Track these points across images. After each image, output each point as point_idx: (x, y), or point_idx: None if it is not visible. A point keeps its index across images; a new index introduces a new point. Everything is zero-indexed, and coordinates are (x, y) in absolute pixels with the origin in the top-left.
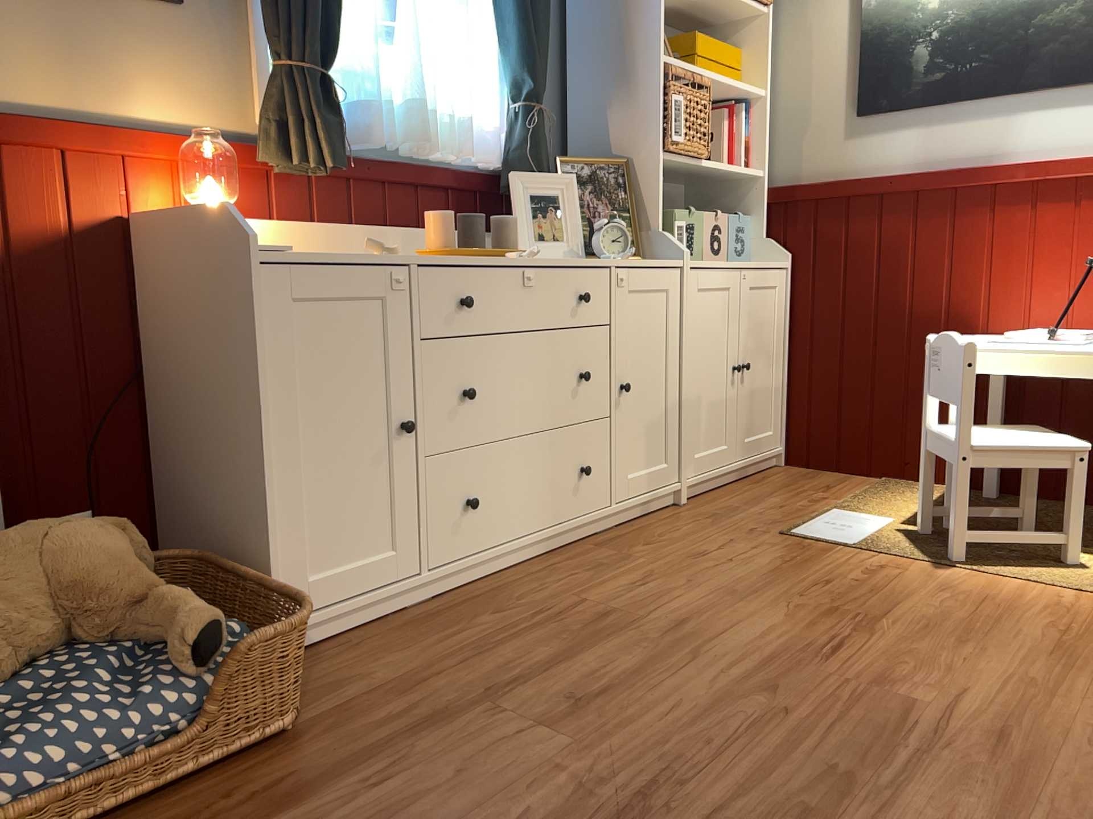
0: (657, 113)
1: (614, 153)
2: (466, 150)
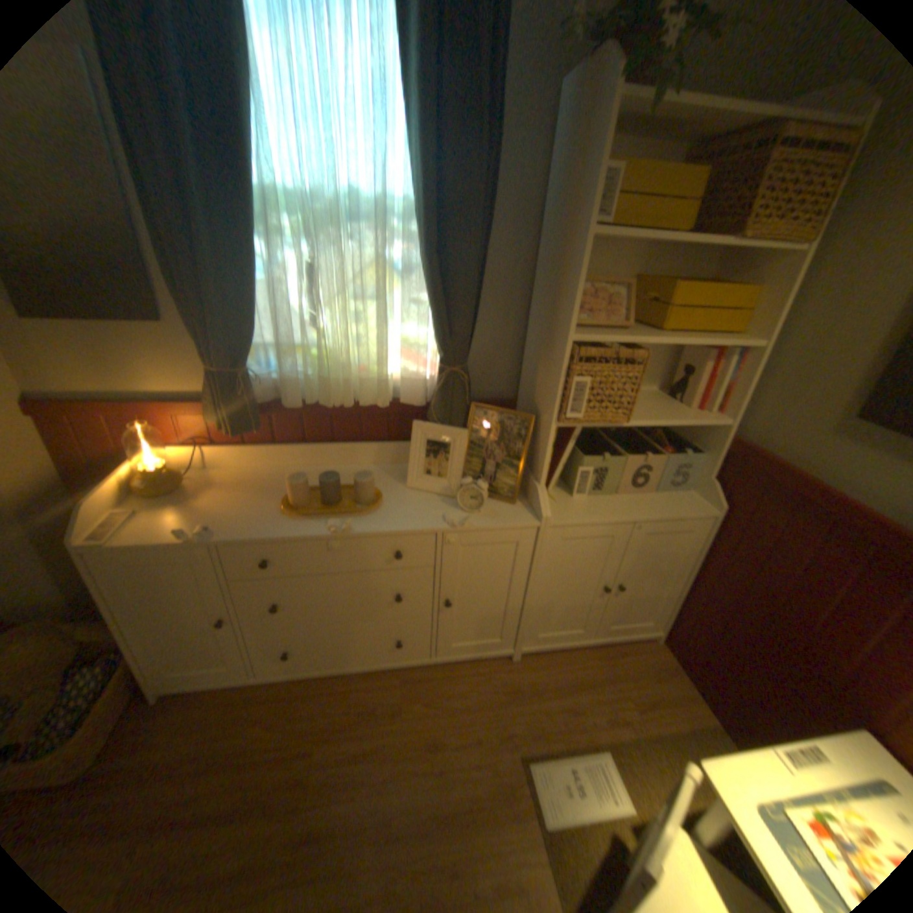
0: (557, 389)
1: (535, 402)
2: (379, 403)
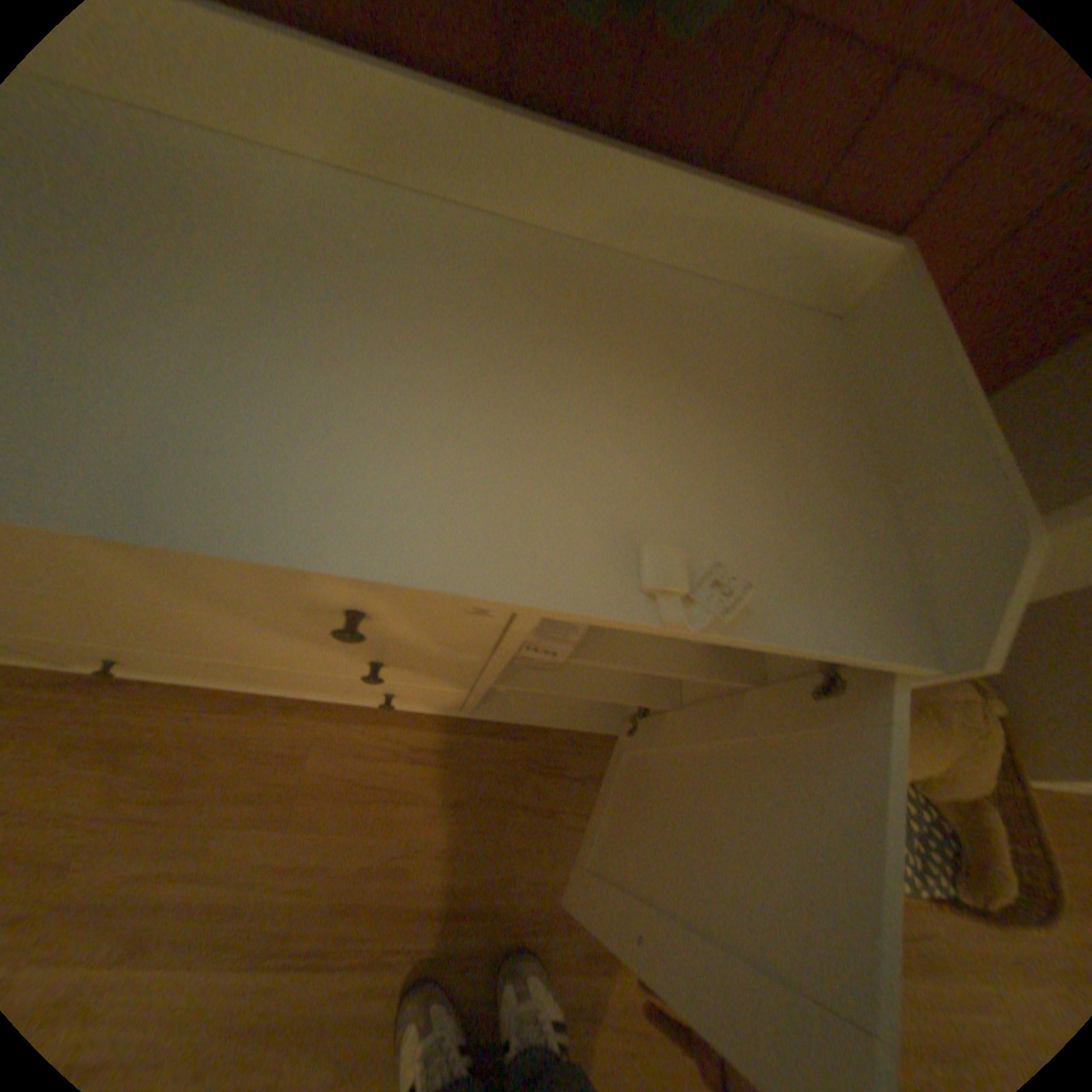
0: None
1: None
2: None
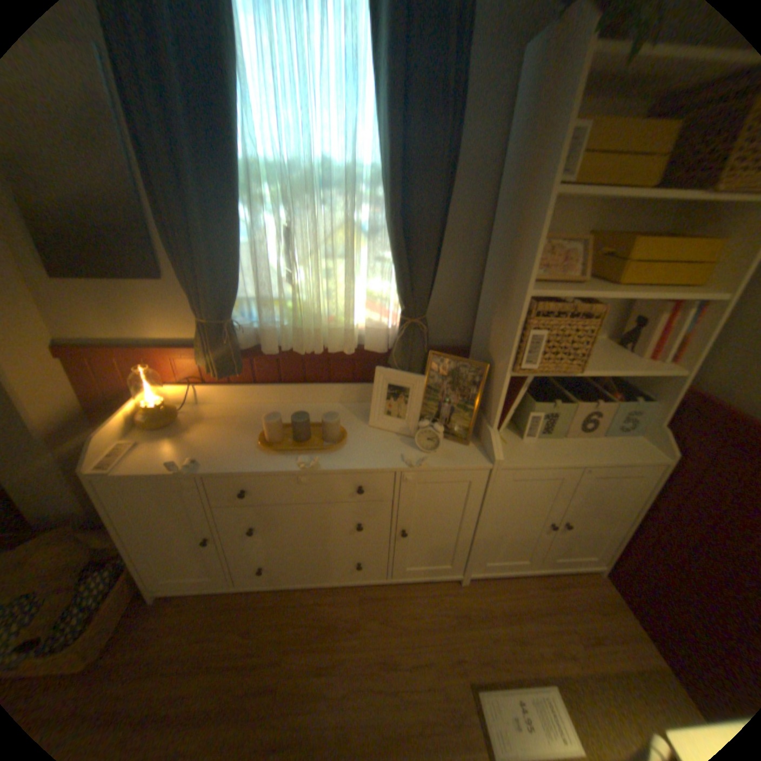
0: (514, 341)
1: (490, 351)
2: (346, 351)
